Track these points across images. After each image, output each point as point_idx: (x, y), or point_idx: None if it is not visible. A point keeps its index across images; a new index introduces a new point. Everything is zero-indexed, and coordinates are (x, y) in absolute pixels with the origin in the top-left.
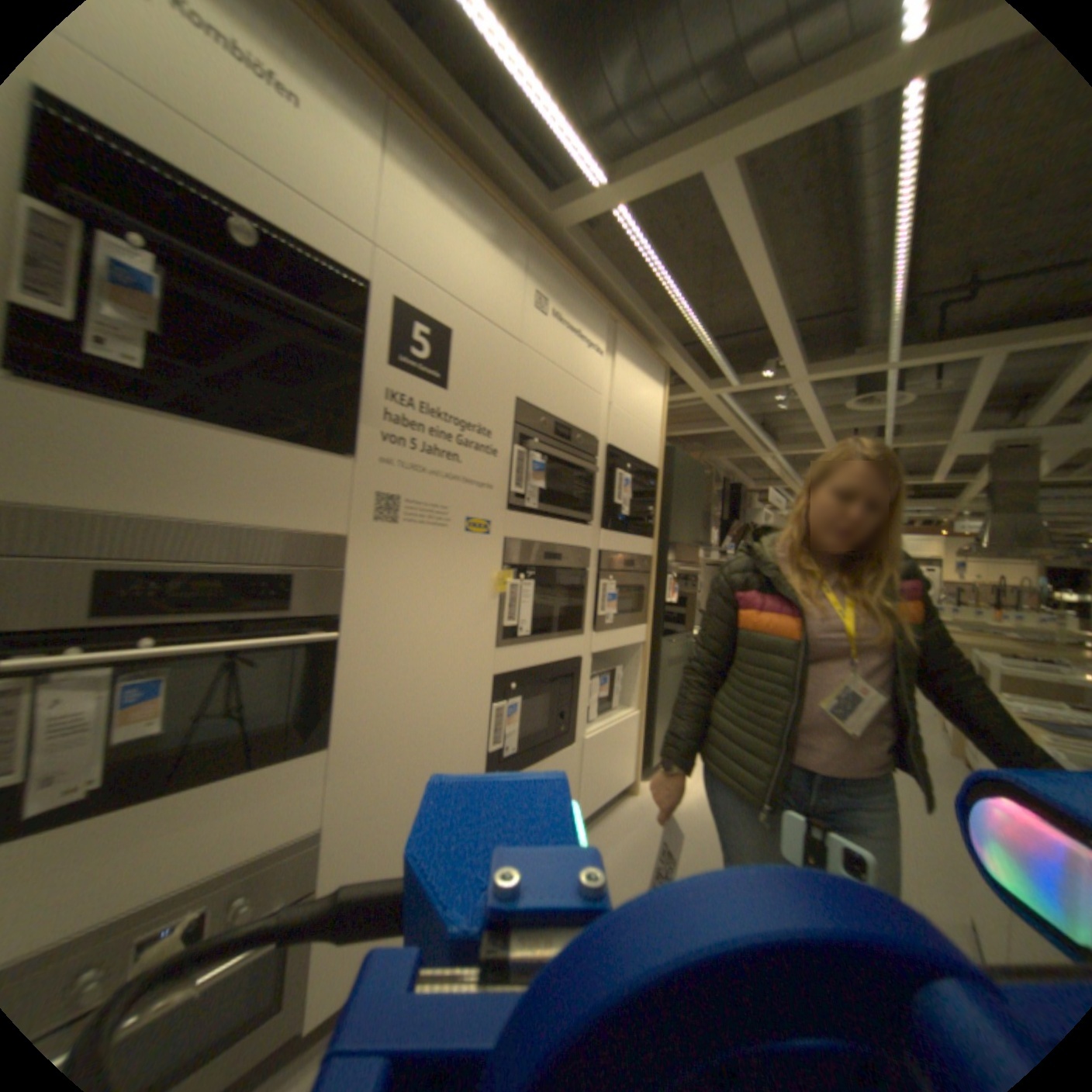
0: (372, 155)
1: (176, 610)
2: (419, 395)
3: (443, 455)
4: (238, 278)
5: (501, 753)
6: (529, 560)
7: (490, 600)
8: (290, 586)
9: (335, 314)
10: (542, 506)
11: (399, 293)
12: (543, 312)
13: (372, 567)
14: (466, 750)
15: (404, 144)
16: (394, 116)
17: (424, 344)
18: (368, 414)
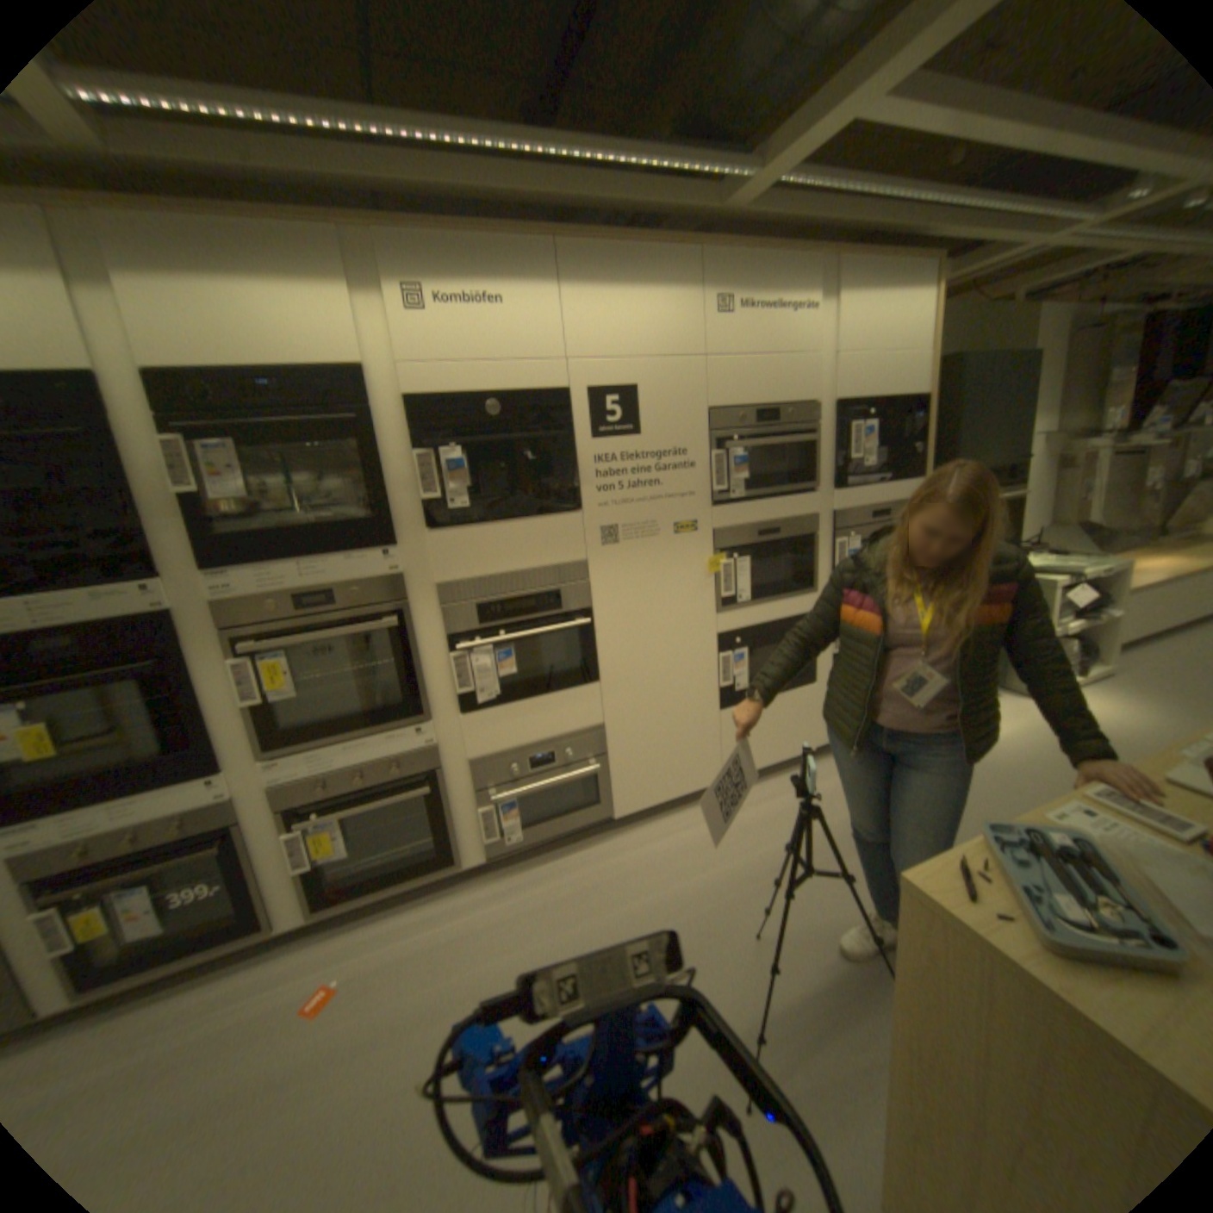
0: (550, 296)
1: (508, 618)
2: (617, 450)
3: (644, 486)
4: (494, 441)
5: (731, 689)
6: (741, 543)
7: (704, 582)
8: (558, 598)
9: (549, 428)
10: (750, 494)
11: (588, 384)
12: (727, 313)
13: (605, 577)
14: (698, 686)
15: (570, 265)
16: (559, 249)
17: (614, 411)
18: (583, 480)
